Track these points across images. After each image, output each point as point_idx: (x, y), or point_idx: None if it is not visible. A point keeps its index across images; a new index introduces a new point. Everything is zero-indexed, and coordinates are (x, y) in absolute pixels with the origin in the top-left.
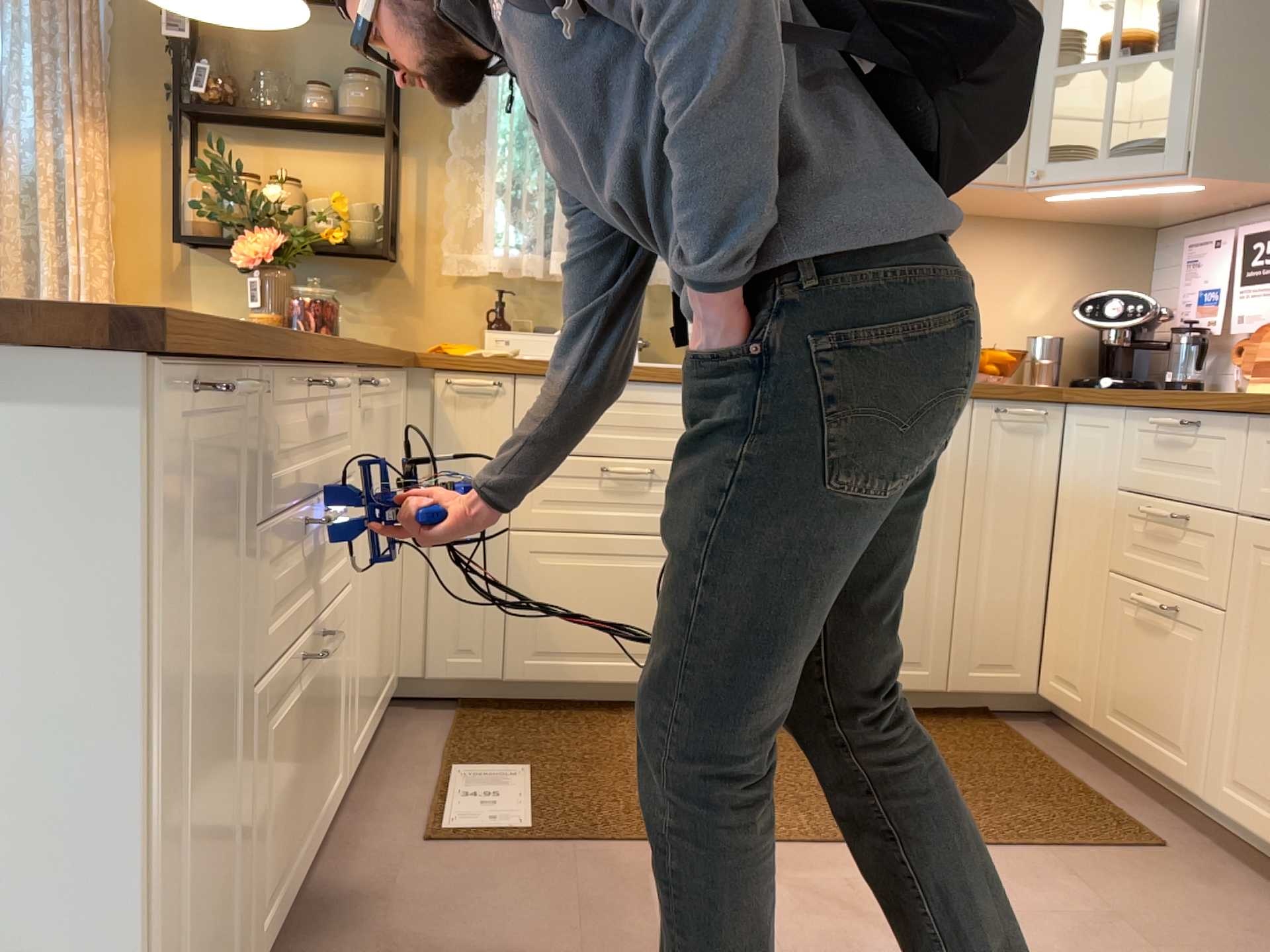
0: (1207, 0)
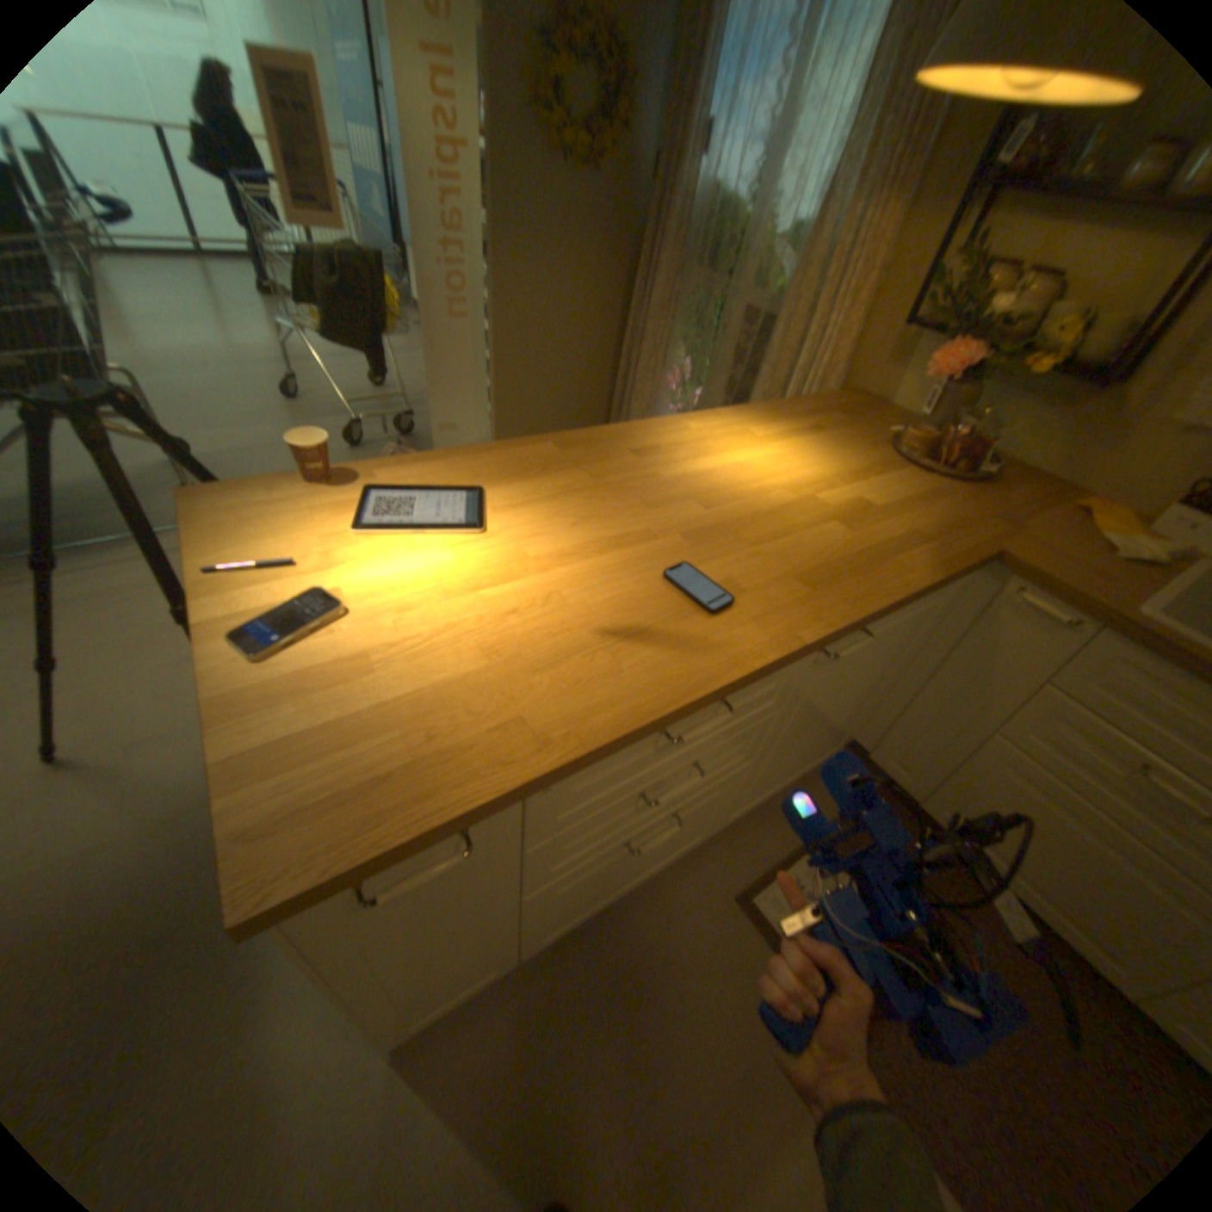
0: None
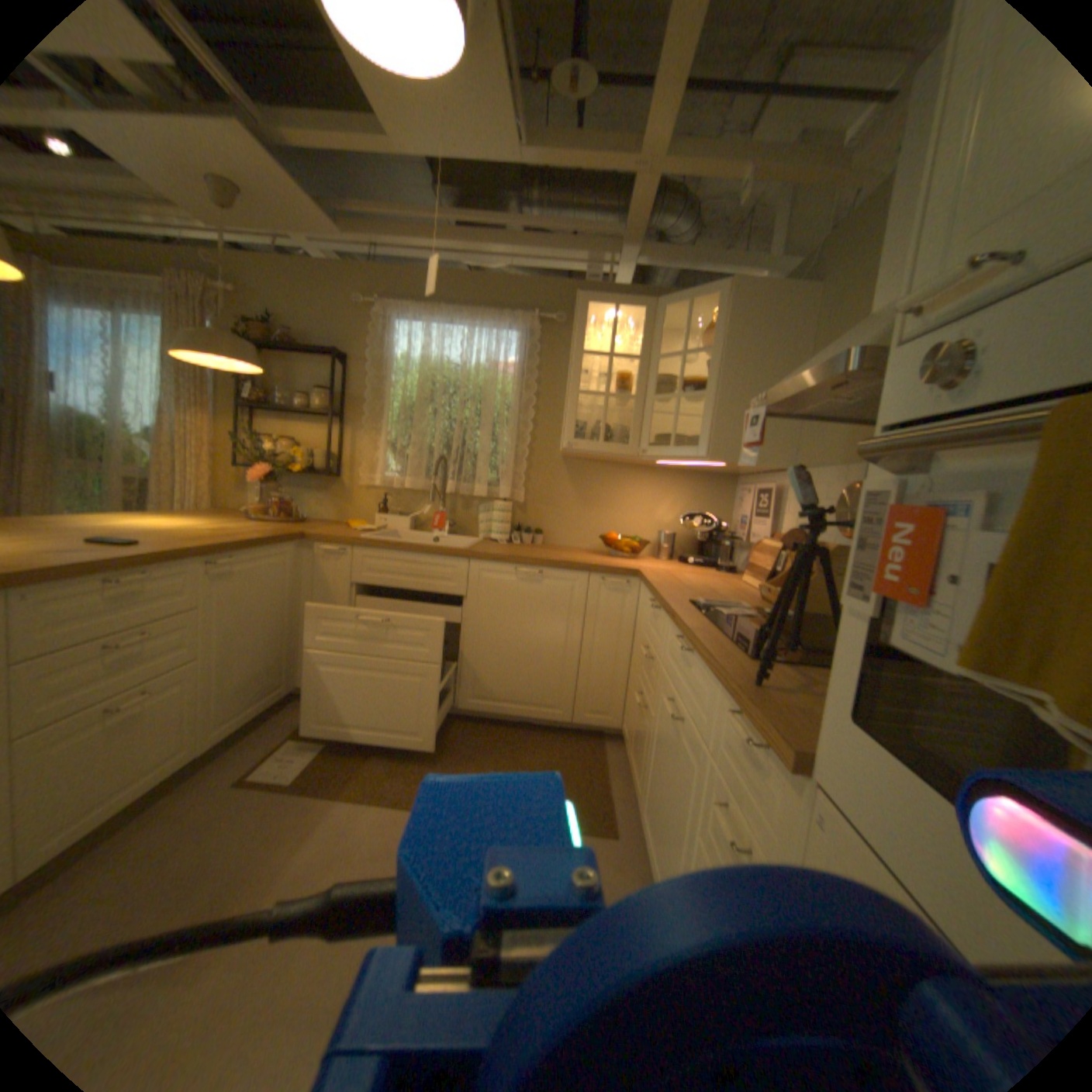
0: (724, 365)
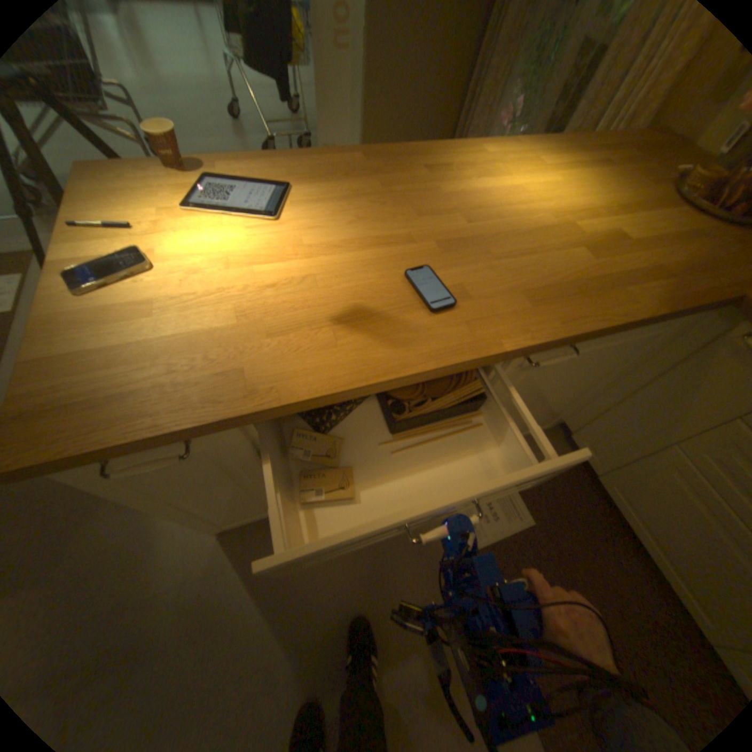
0: None
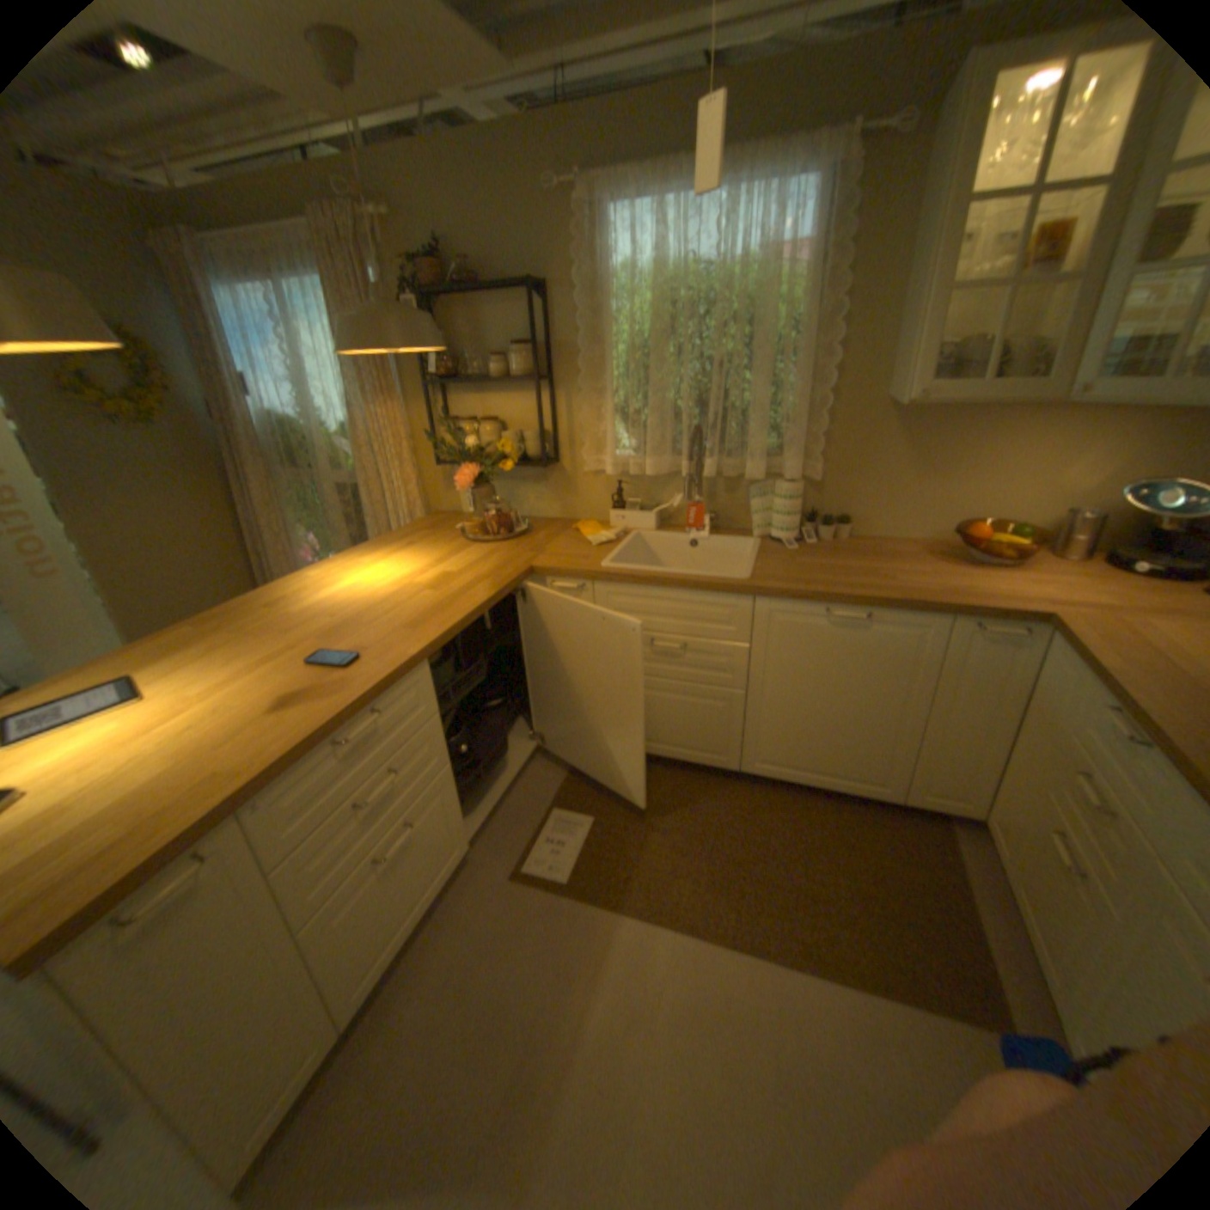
0: None
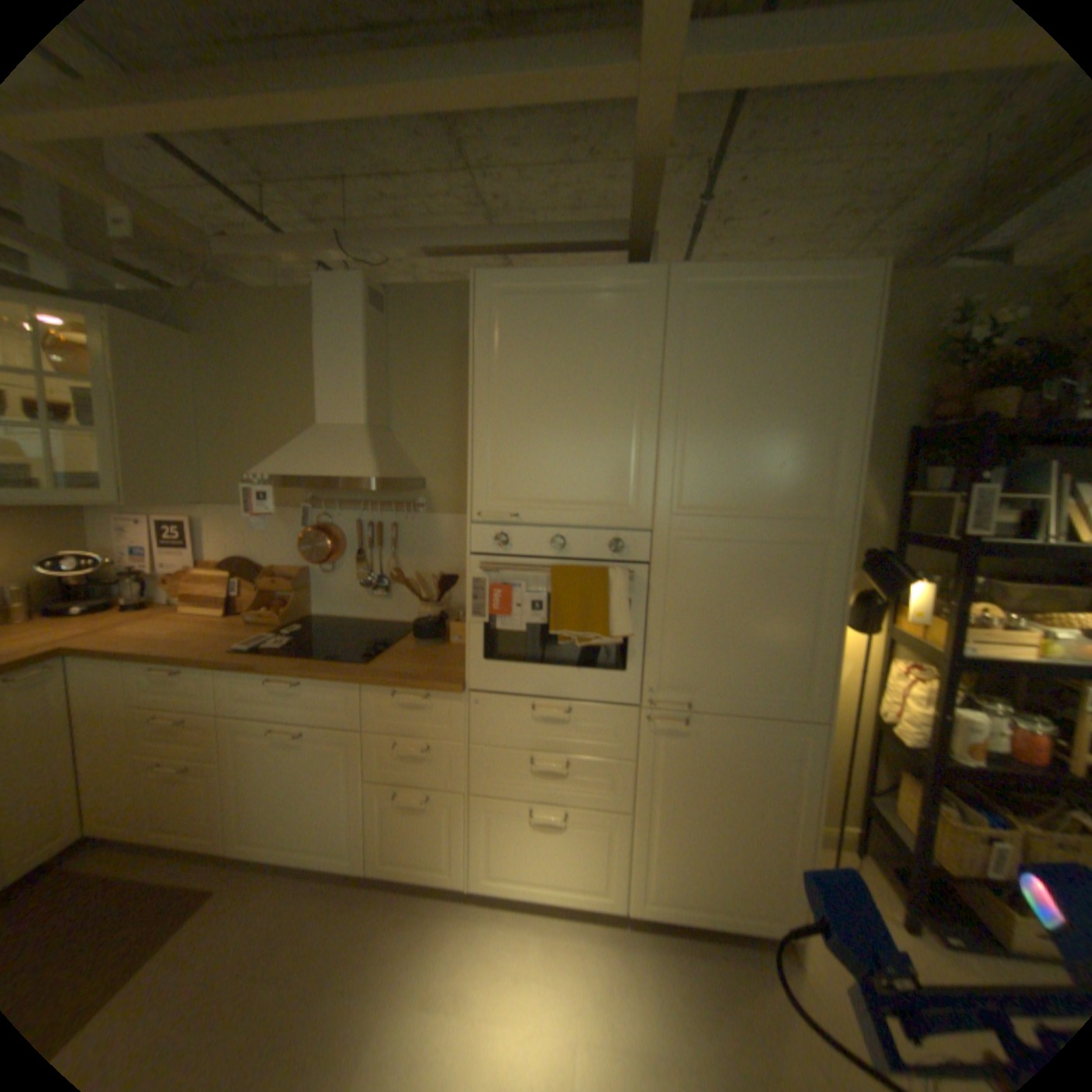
0: (108, 400)
